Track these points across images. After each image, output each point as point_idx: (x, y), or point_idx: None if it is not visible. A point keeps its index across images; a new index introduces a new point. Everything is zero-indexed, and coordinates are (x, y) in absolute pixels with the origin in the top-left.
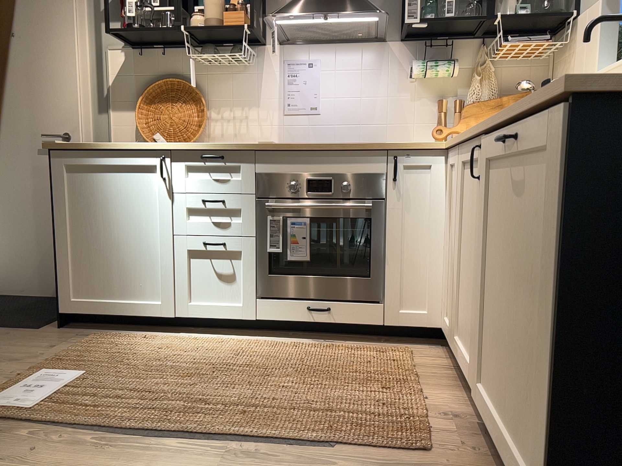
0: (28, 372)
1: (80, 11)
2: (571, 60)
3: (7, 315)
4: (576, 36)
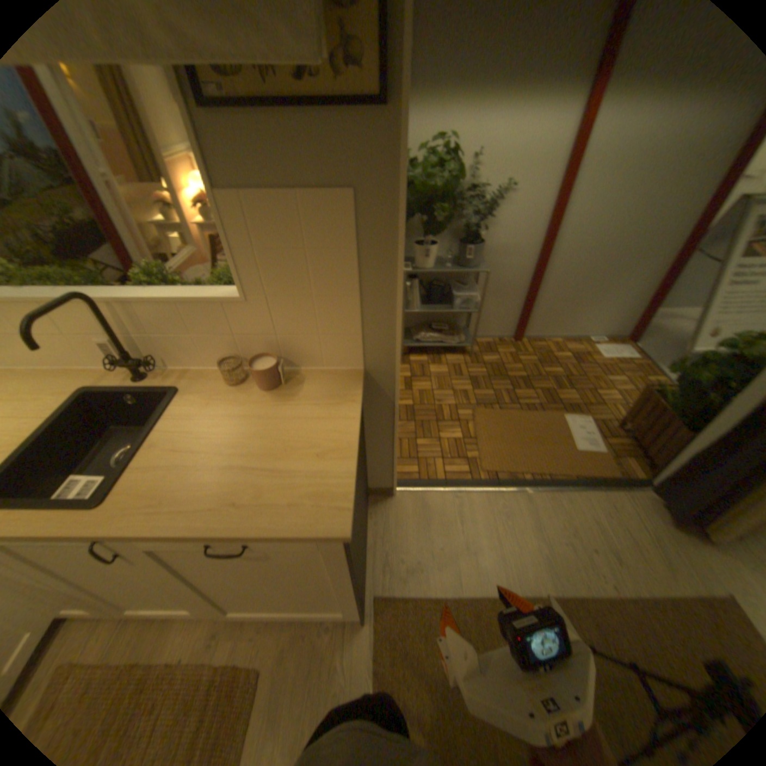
0: None
1: None
2: None
3: None
4: None
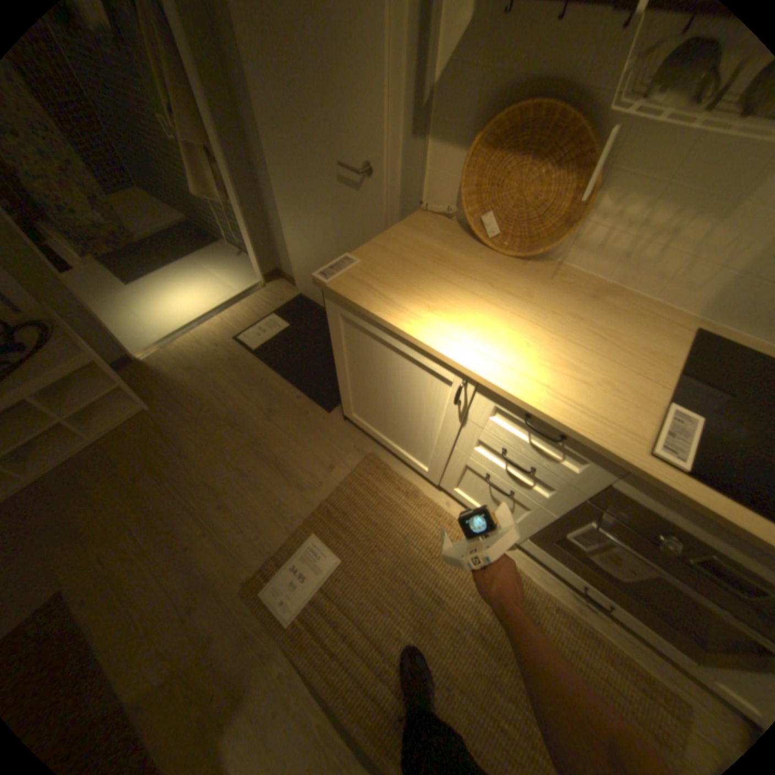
0: (302, 526)
1: None
2: None
3: (314, 366)
4: None
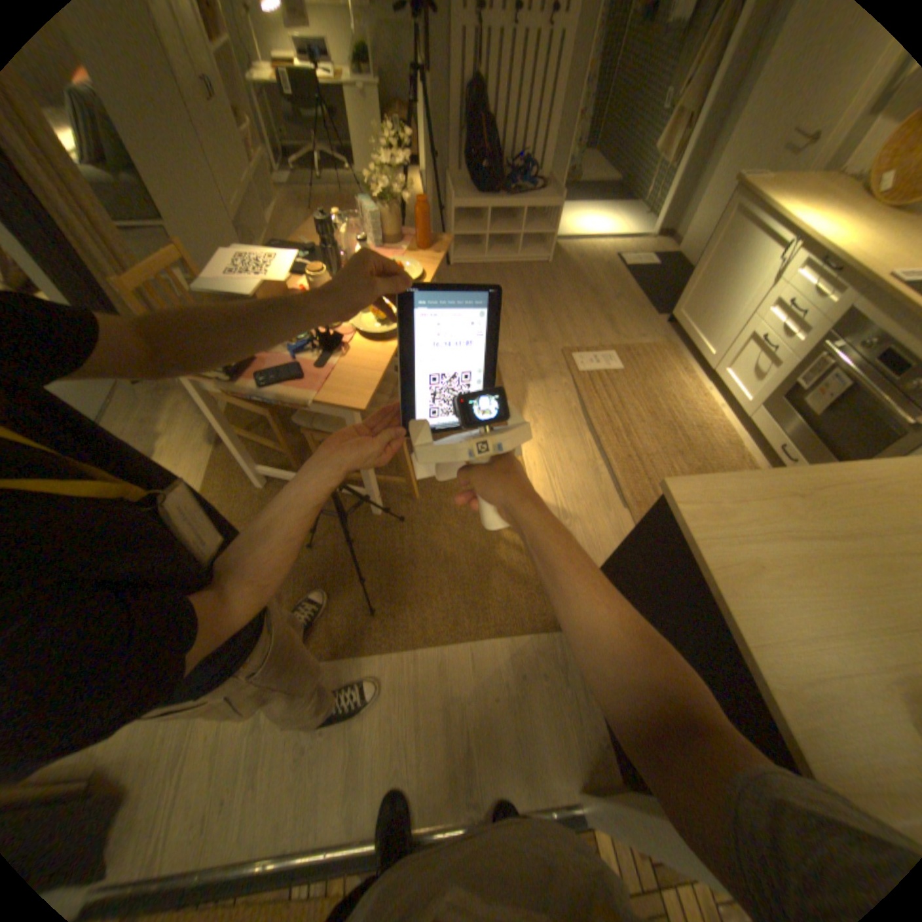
0: (609, 347)
1: None
2: None
3: (662, 291)
4: None
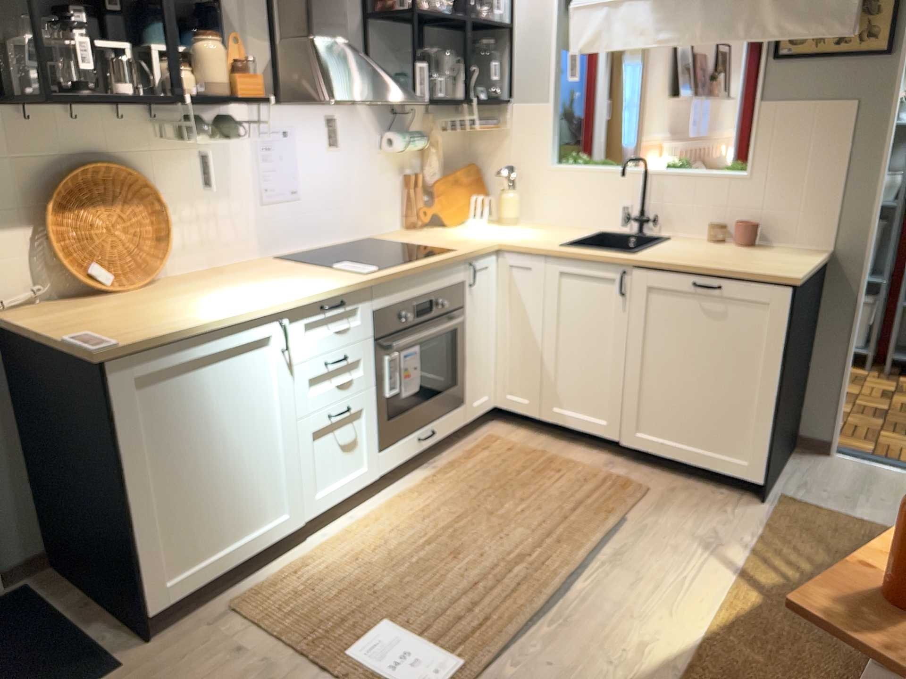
0: (332, 671)
1: None
2: (510, 142)
3: None
4: (515, 122)
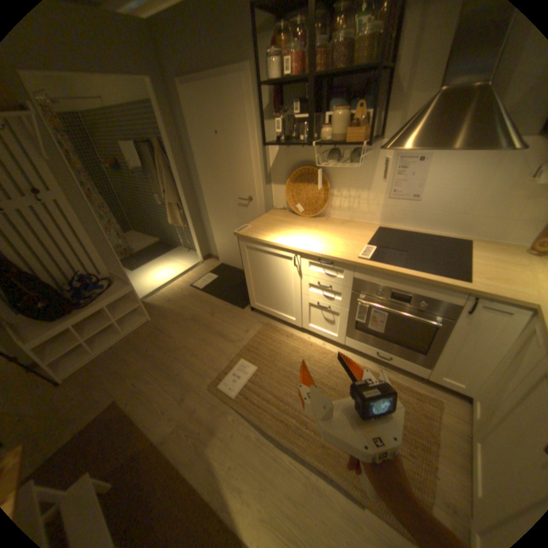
0: (235, 356)
1: (250, 113)
2: None
3: (232, 291)
4: None
